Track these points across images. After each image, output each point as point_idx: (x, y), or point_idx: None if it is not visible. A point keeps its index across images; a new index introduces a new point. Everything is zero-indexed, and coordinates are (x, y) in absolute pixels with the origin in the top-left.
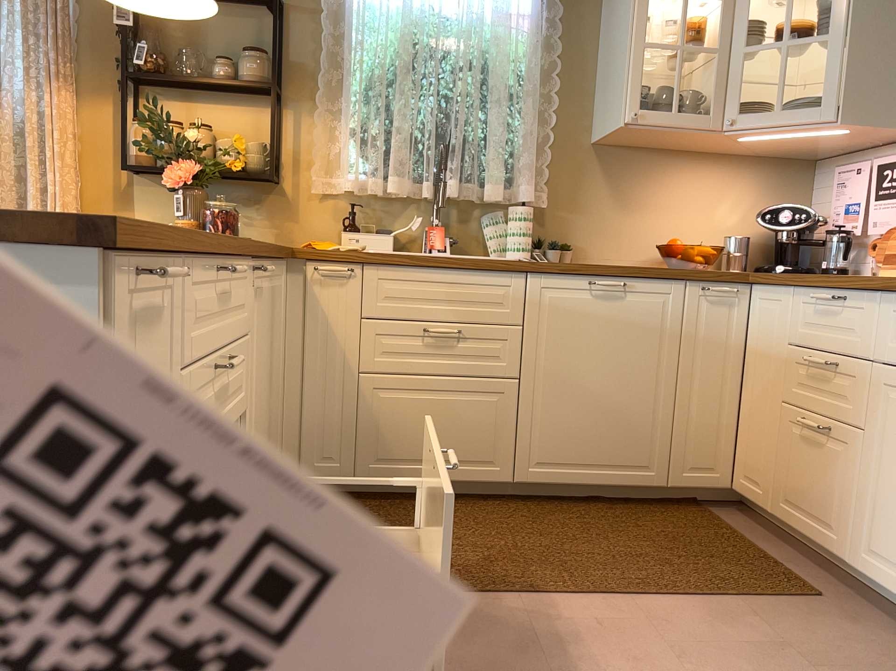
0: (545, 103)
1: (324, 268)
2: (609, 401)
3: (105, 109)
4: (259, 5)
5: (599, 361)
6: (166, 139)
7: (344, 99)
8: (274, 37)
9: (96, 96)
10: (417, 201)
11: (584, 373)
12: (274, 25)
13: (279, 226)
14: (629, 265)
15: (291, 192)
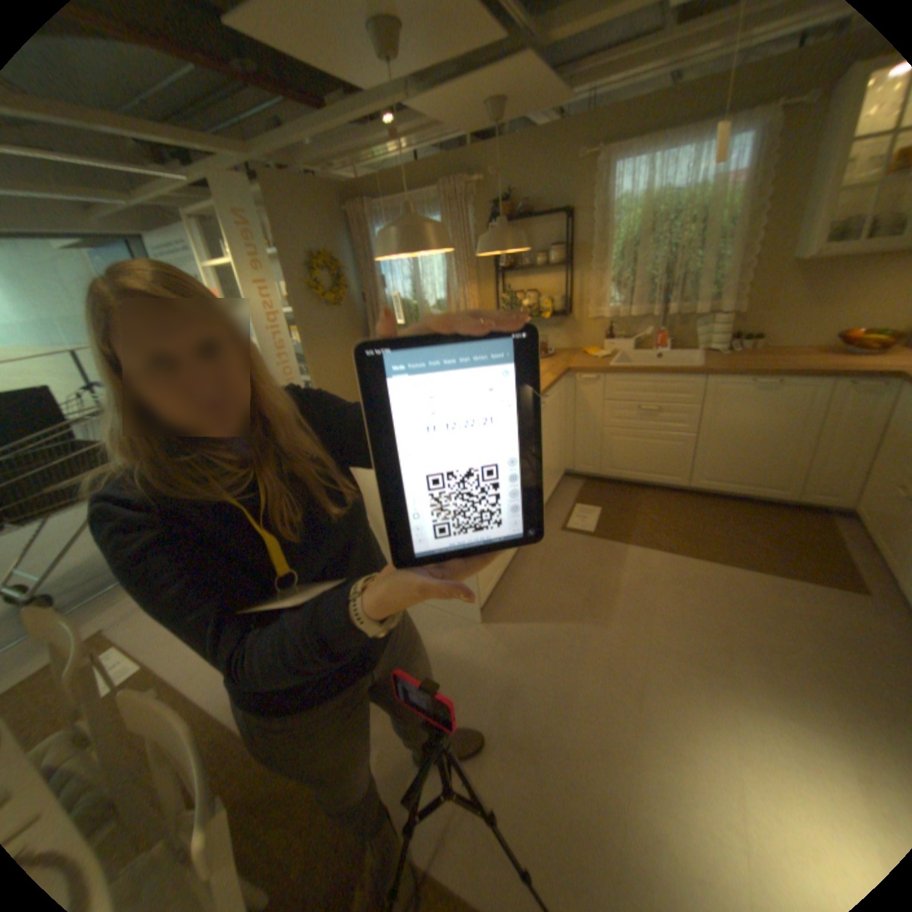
0: (751, 236)
1: (583, 377)
2: (758, 450)
3: (487, 287)
4: (557, 212)
5: (753, 427)
6: (513, 302)
7: (606, 260)
8: (566, 229)
9: (482, 281)
10: (650, 316)
11: (741, 434)
12: (566, 222)
13: (570, 337)
14: (814, 345)
15: (576, 318)
